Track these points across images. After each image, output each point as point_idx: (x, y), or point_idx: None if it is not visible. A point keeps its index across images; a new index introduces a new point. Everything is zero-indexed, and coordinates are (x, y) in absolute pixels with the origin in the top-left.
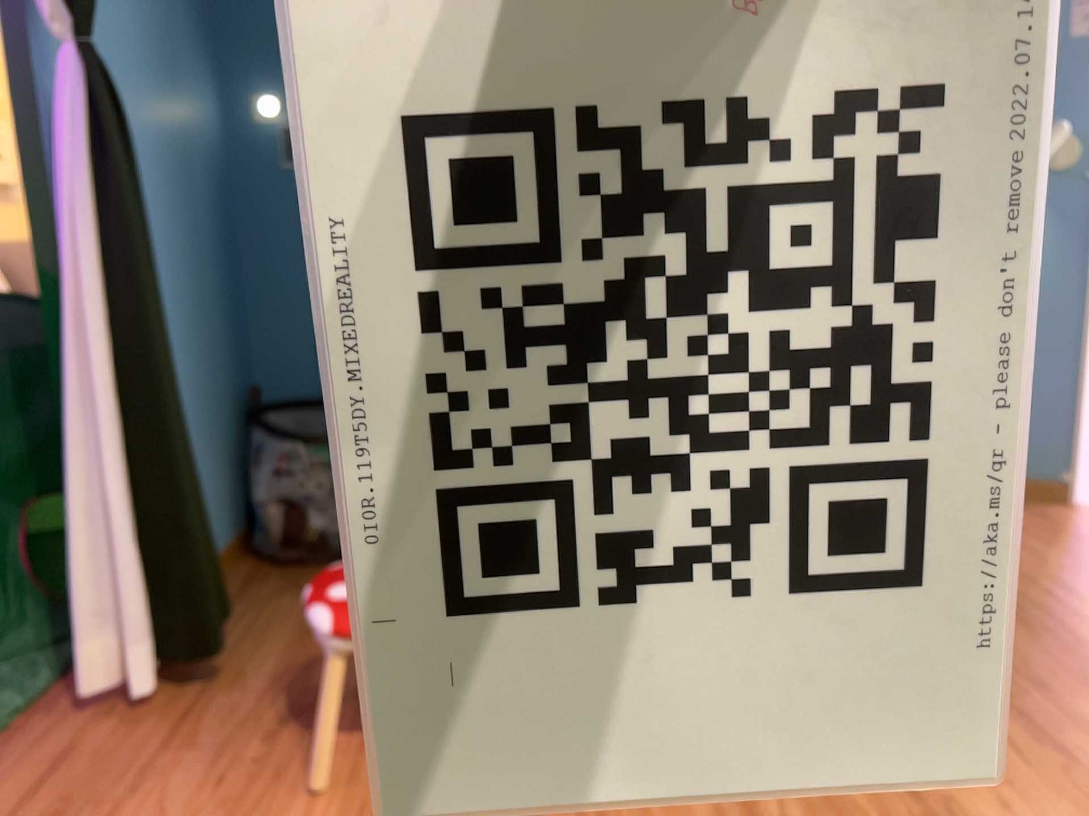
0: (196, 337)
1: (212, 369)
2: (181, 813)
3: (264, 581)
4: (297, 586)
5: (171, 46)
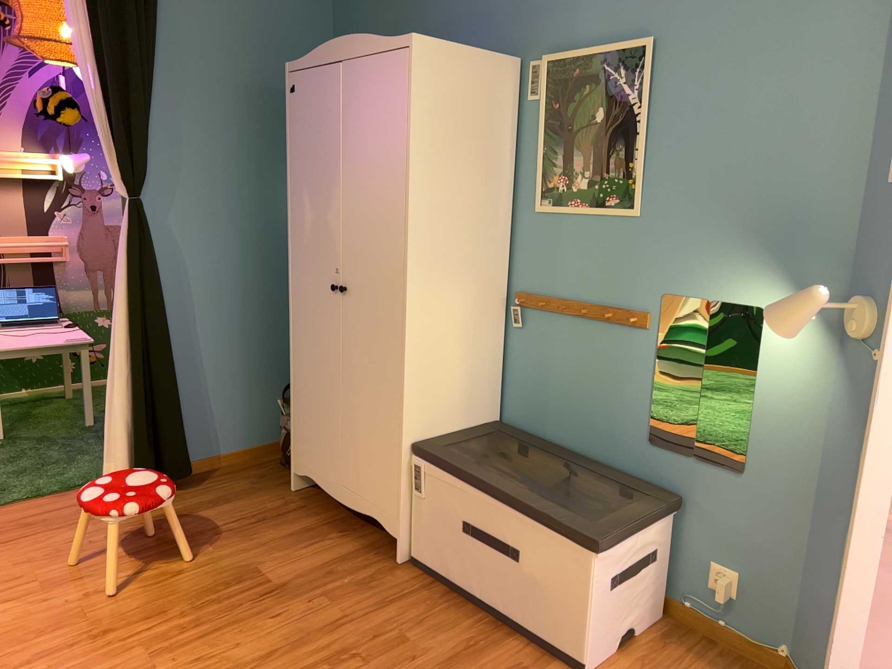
0: (261, 328)
1: (274, 346)
2: (49, 545)
3: (256, 469)
4: (259, 478)
5: (271, 172)
